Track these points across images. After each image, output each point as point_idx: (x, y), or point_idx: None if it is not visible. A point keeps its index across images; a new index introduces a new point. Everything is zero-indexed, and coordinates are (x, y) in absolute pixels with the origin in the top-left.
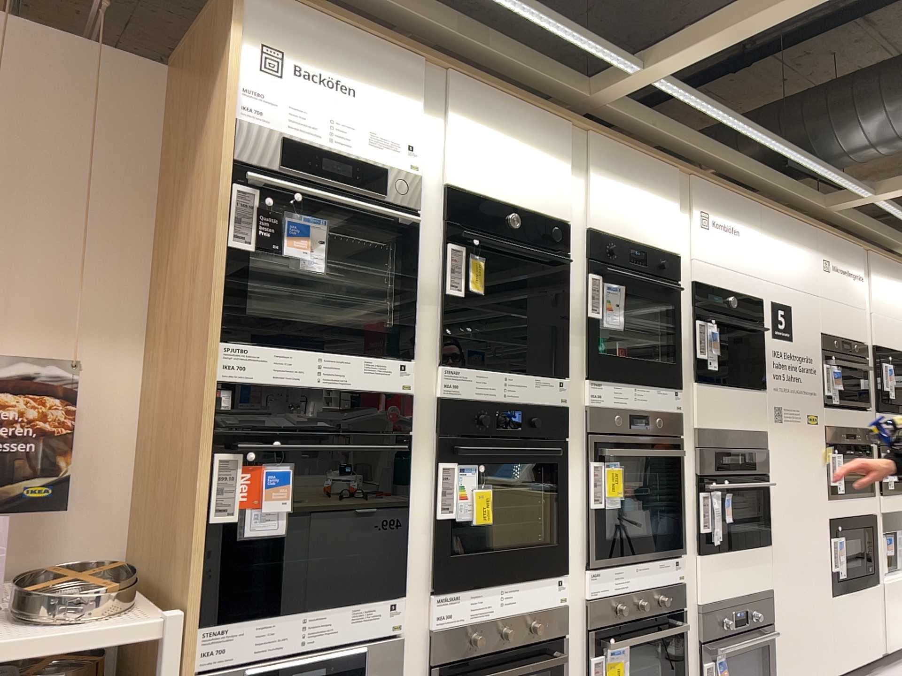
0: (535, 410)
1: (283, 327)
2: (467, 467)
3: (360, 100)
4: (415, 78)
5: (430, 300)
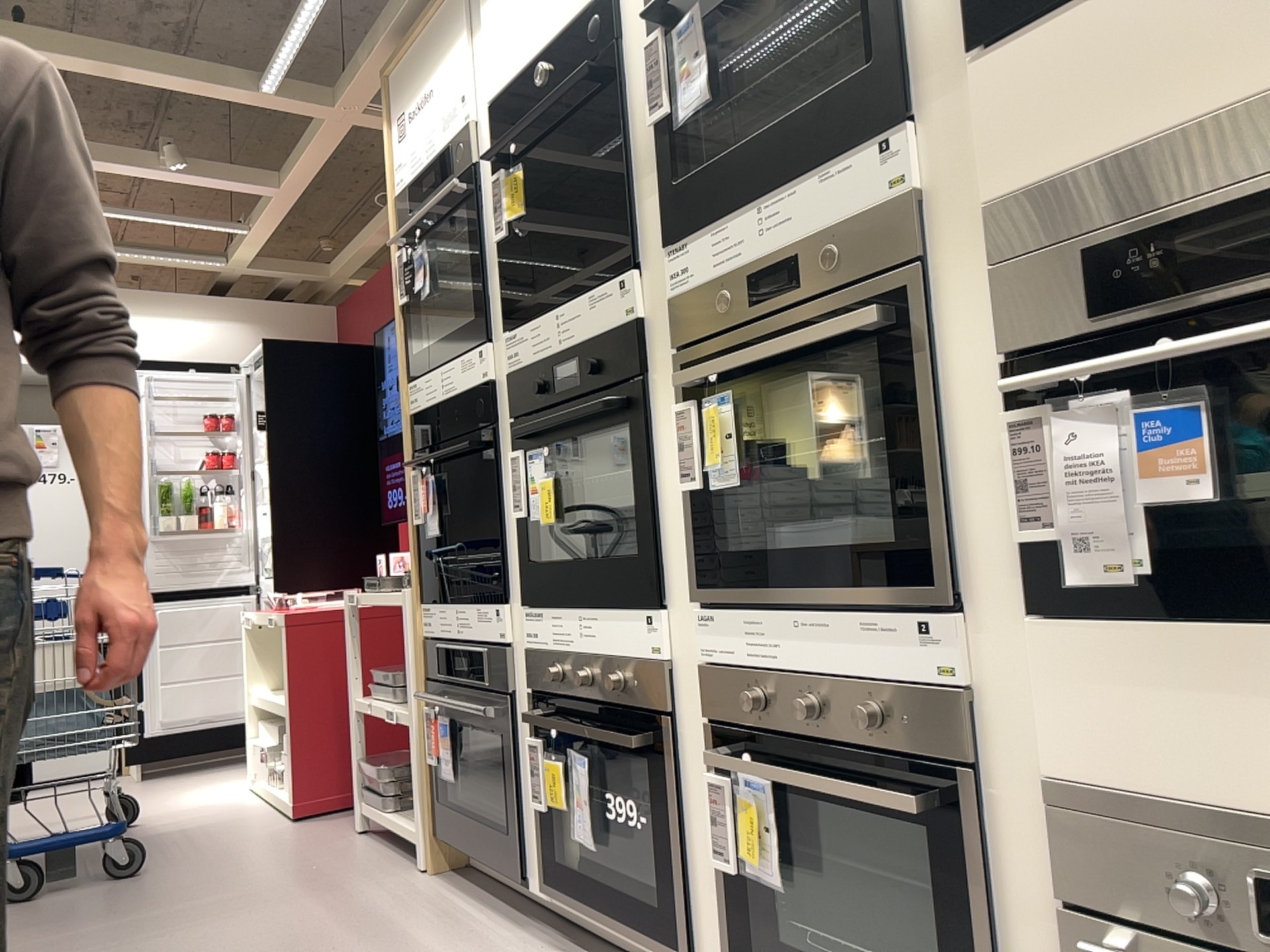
0: (595, 350)
1: (421, 357)
2: (533, 460)
3: (430, 90)
4: (454, 4)
5: (494, 258)
